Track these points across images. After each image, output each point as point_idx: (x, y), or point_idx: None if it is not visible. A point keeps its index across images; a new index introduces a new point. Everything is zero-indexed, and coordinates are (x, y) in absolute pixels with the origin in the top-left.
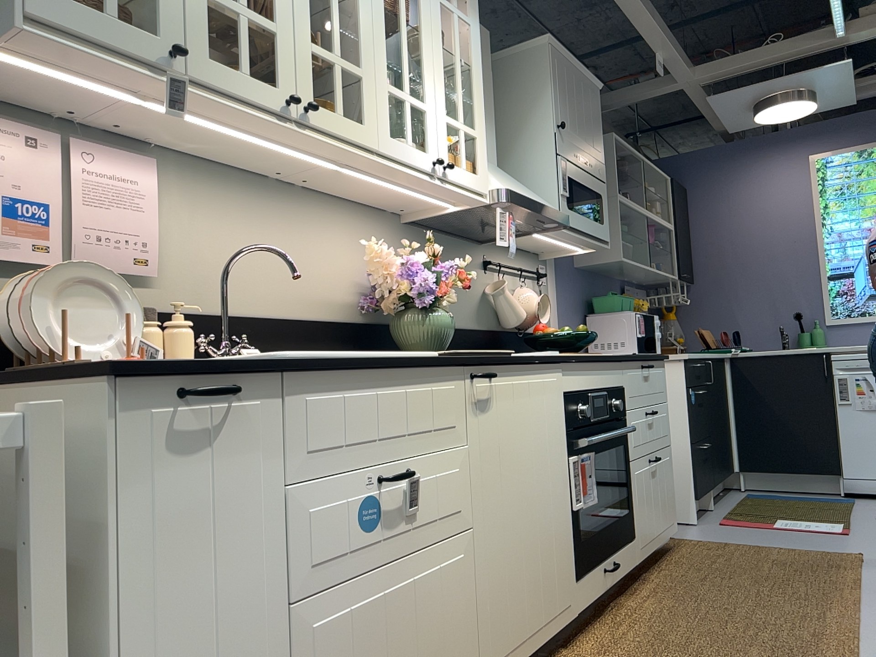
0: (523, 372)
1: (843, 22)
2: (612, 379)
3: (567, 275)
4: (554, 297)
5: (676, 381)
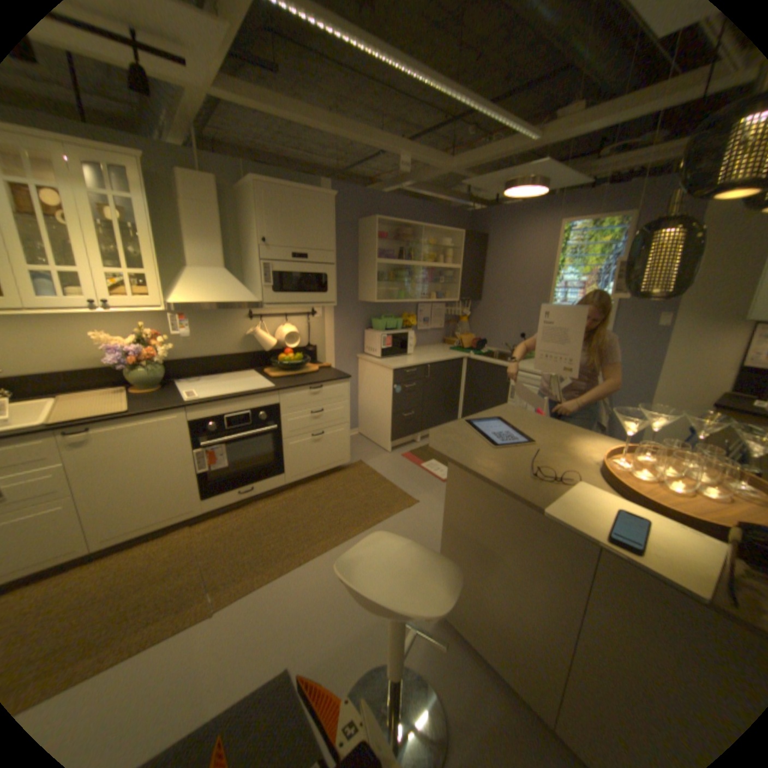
0: (130, 421)
1: (530, 128)
2: (260, 403)
3: (346, 307)
4: (327, 323)
5: (388, 380)
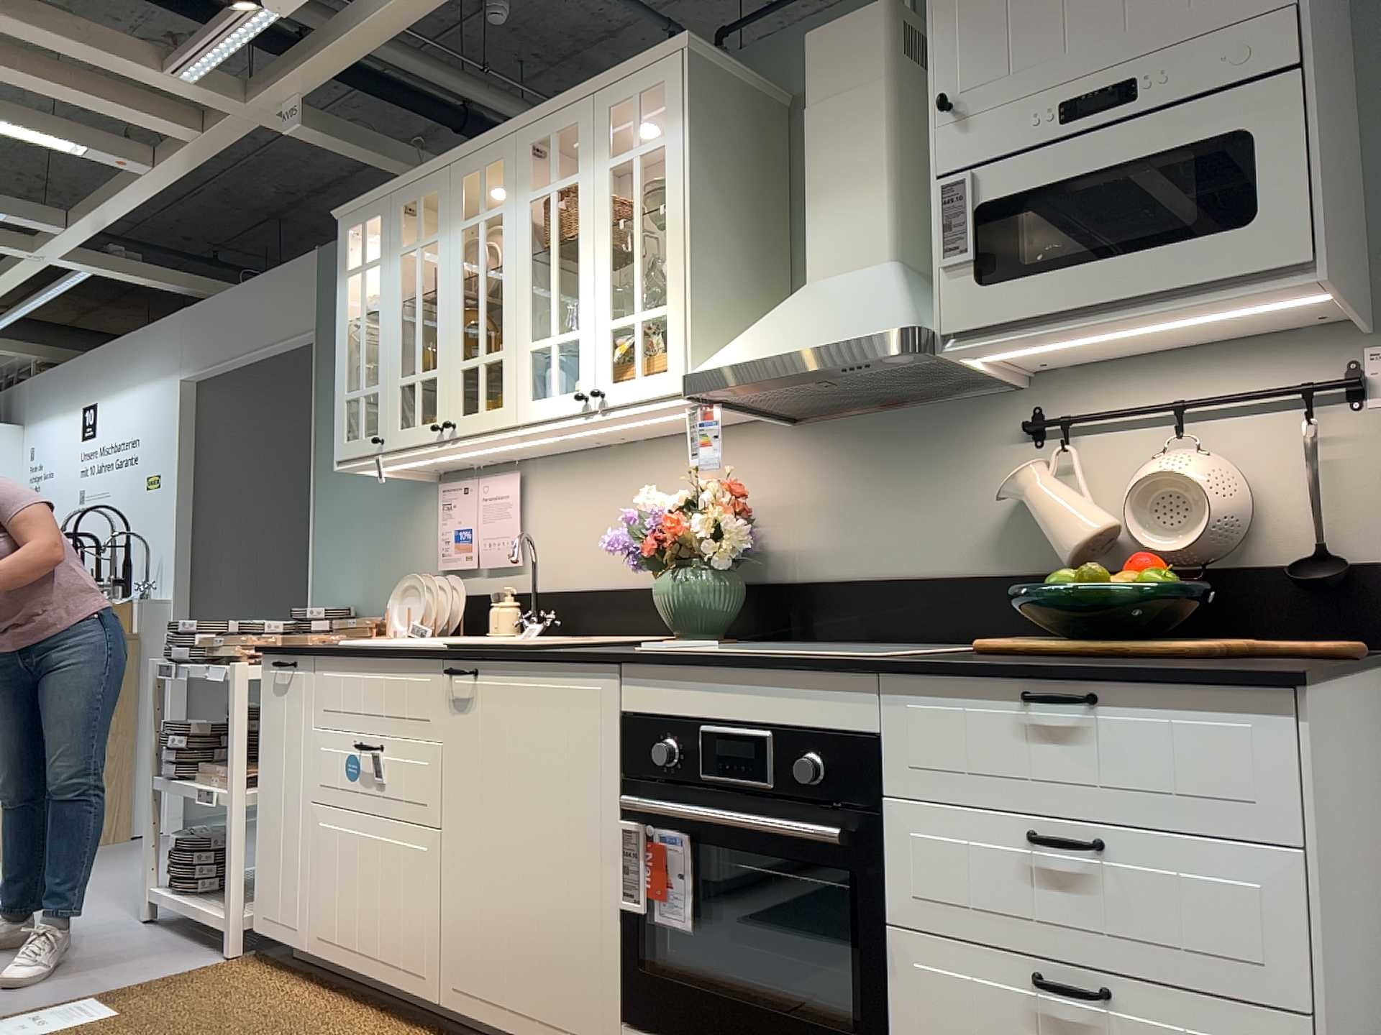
0: (527, 671)
1: None
2: (810, 711)
3: None
4: None
5: None
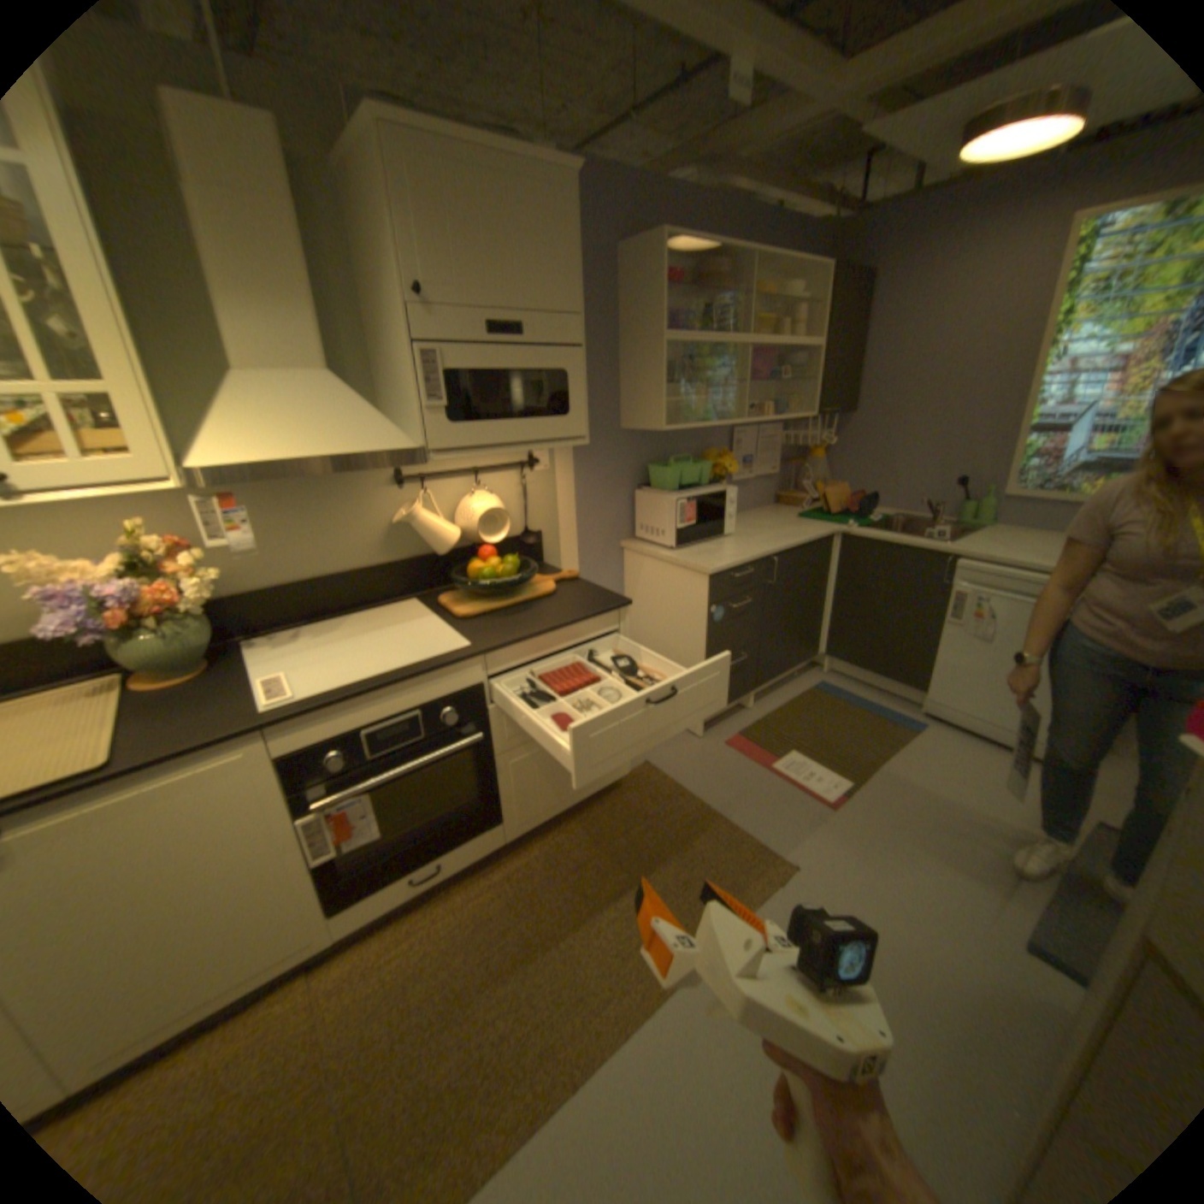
0: (120, 785)
1: None
2: (442, 688)
3: (597, 444)
4: (562, 482)
5: (698, 595)
